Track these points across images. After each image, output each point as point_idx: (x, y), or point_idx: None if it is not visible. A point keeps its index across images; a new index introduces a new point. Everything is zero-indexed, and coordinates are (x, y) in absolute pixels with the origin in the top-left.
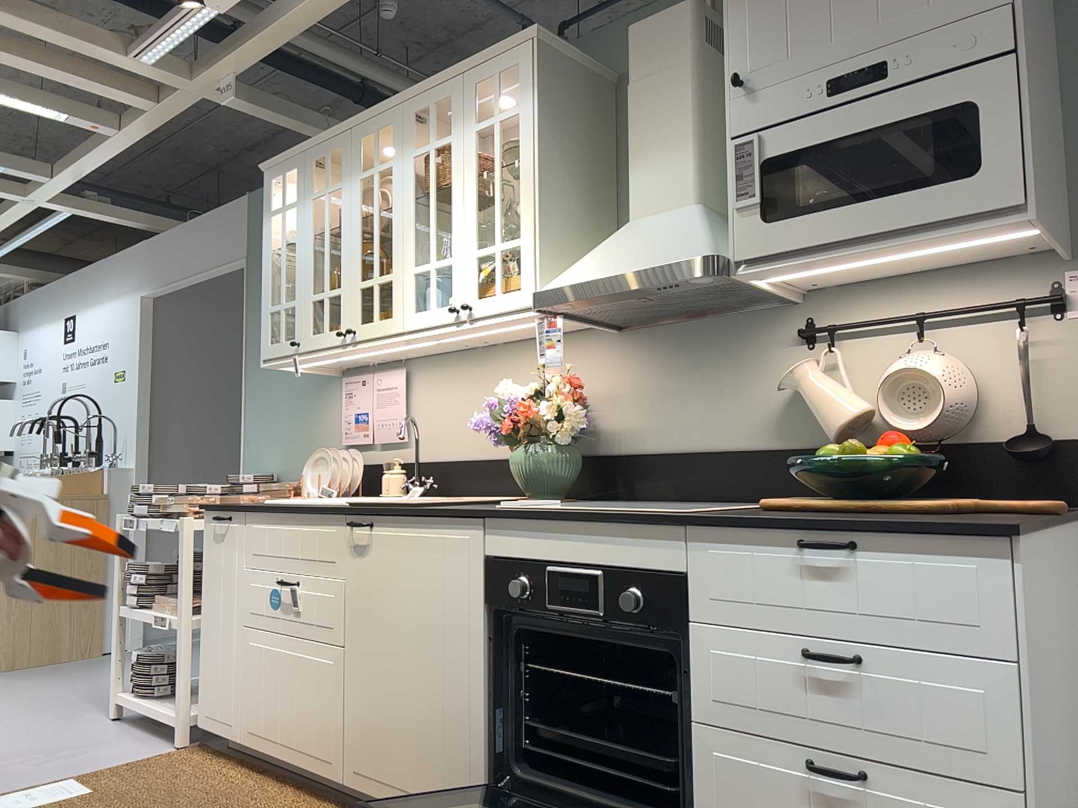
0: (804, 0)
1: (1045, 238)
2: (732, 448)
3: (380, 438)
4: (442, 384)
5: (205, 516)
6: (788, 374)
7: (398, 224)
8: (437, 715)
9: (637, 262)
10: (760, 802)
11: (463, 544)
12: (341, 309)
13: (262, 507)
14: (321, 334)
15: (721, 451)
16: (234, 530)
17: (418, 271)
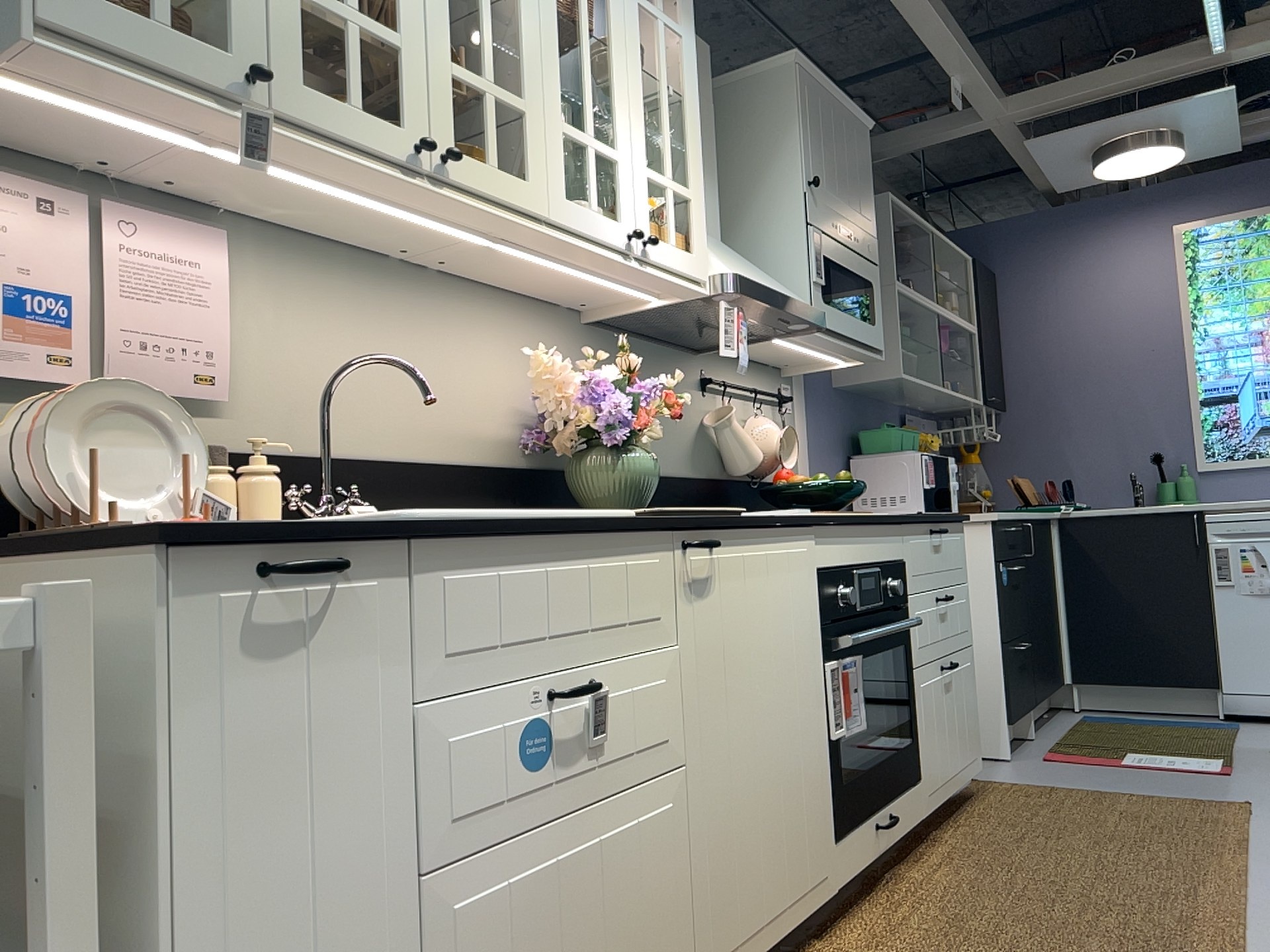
0: (830, 156)
1: (837, 367)
2: (673, 474)
3: (139, 379)
4: (316, 300)
5: (154, 571)
6: (698, 414)
7: (534, 24)
8: (797, 780)
9: (781, 290)
10: (934, 705)
11: (806, 558)
12: (401, 85)
13: (493, 525)
14: (338, 103)
15: (667, 477)
16: (356, 602)
17: (572, 135)
